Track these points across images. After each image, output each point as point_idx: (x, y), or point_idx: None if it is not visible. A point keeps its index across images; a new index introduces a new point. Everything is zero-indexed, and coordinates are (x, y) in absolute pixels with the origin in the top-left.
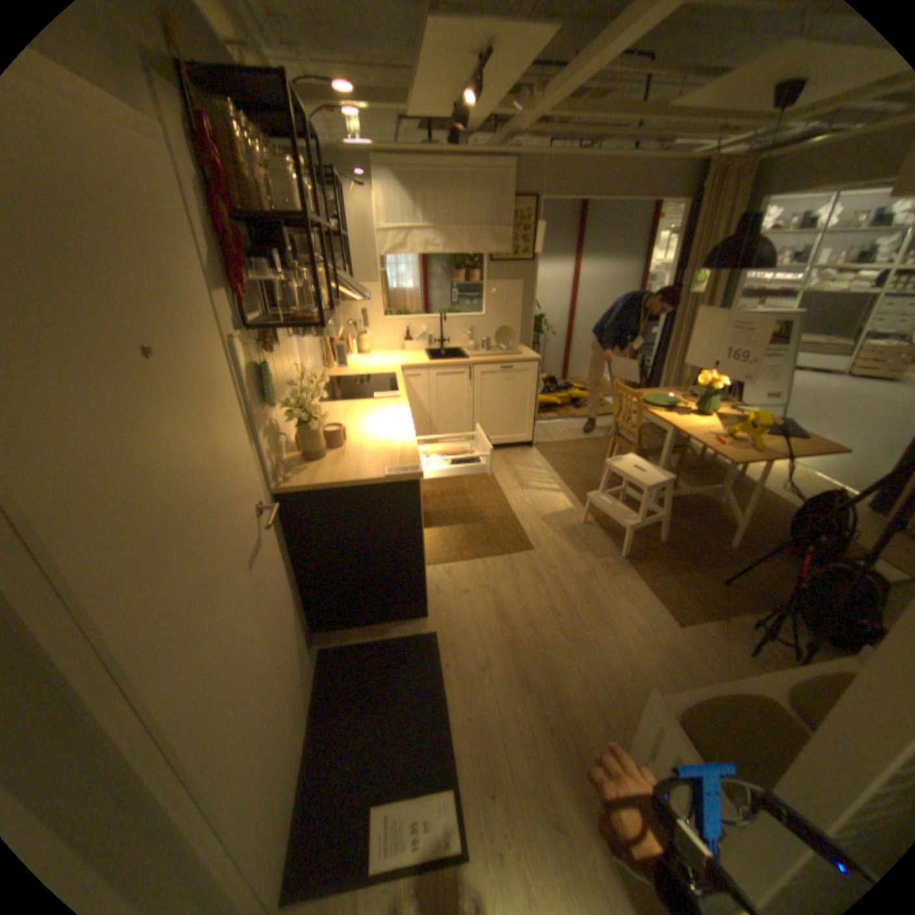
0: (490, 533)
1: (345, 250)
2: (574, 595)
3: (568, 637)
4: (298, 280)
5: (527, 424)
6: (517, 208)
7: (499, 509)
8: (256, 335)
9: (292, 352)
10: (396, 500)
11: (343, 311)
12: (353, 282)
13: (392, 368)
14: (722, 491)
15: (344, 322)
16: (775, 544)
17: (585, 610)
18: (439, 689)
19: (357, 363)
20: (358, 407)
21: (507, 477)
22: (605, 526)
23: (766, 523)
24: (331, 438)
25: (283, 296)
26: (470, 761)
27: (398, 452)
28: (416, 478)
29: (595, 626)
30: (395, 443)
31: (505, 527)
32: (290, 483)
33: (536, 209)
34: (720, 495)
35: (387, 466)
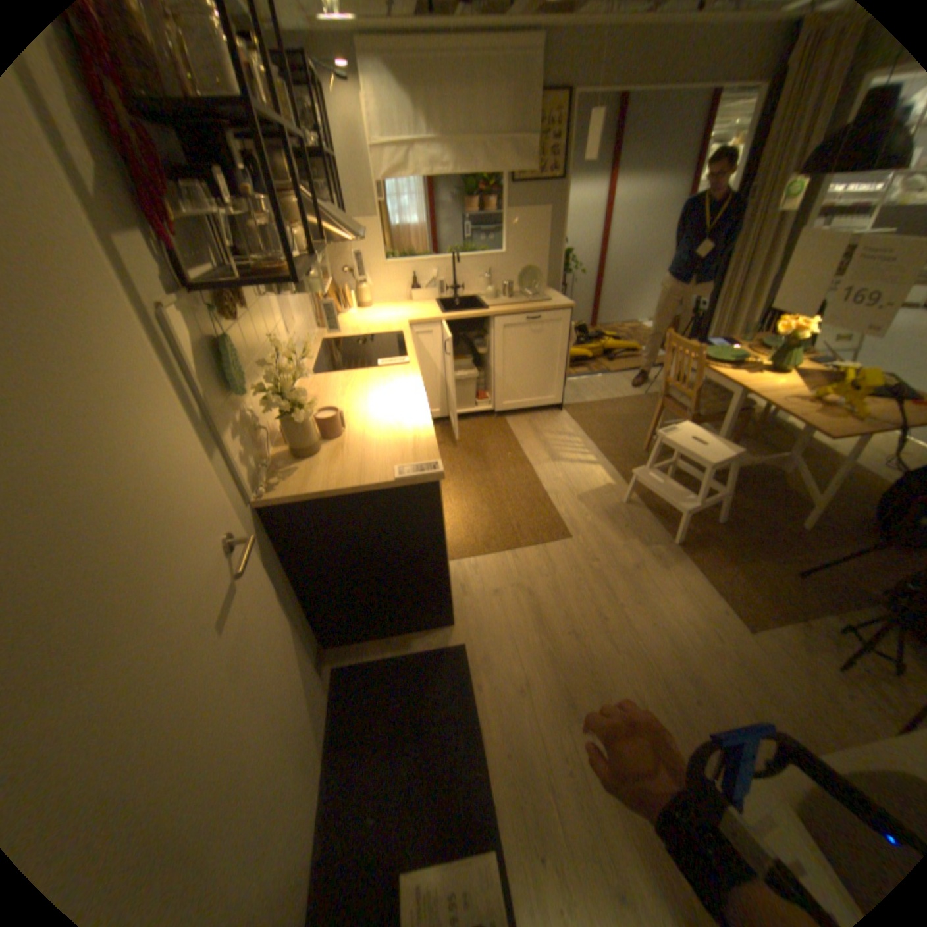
0: (520, 519)
1: (332, 174)
2: (623, 594)
3: (619, 649)
4: (256, 213)
5: (556, 383)
6: (543, 109)
7: (529, 487)
8: (206, 296)
9: (270, 314)
10: (410, 505)
11: (336, 255)
12: (341, 215)
13: (398, 325)
14: (791, 459)
15: (339, 269)
16: (857, 524)
17: (636, 613)
18: (471, 718)
19: (357, 320)
20: (359, 379)
21: (535, 448)
22: (653, 505)
23: (843, 497)
24: (326, 423)
25: (237, 238)
26: (513, 813)
27: (409, 442)
28: (434, 479)
29: (650, 633)
30: (405, 428)
31: (538, 509)
32: (275, 492)
33: (567, 110)
34: (786, 463)
35: (397, 464)
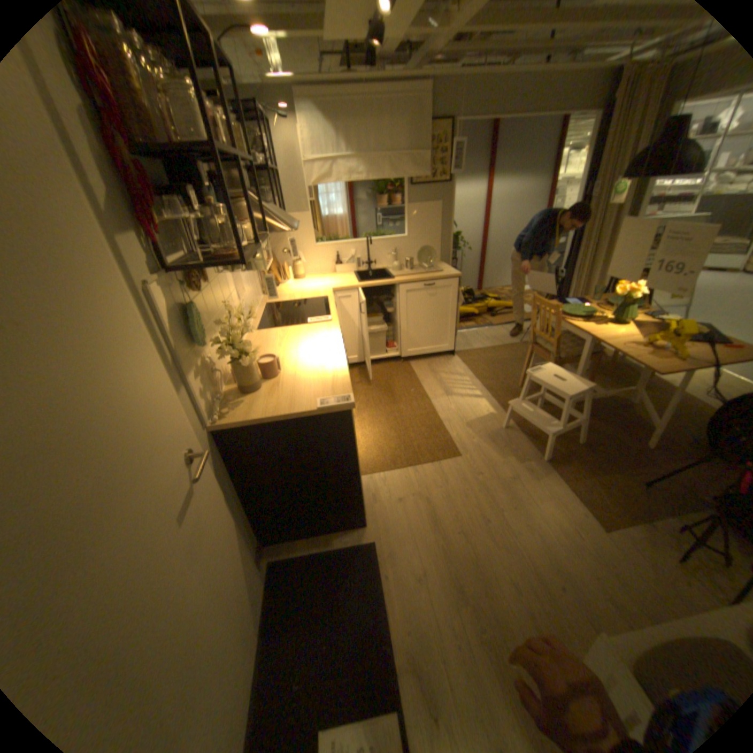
0: (420, 441)
1: (275, 182)
2: (502, 501)
3: (499, 545)
4: (217, 216)
5: (449, 334)
6: (434, 132)
7: (428, 416)
8: (179, 274)
9: (226, 285)
10: (329, 428)
11: (278, 240)
12: (280, 213)
13: (325, 291)
14: (636, 392)
15: (280, 250)
16: (692, 443)
17: (513, 516)
18: (379, 602)
19: (294, 288)
20: (293, 333)
21: (433, 385)
22: (526, 430)
23: (680, 422)
24: (267, 367)
25: (203, 233)
26: (412, 680)
27: (329, 380)
28: (348, 408)
29: (524, 533)
30: (327, 370)
31: (434, 434)
32: (226, 419)
33: (452, 131)
34: (633, 395)
35: (319, 396)
